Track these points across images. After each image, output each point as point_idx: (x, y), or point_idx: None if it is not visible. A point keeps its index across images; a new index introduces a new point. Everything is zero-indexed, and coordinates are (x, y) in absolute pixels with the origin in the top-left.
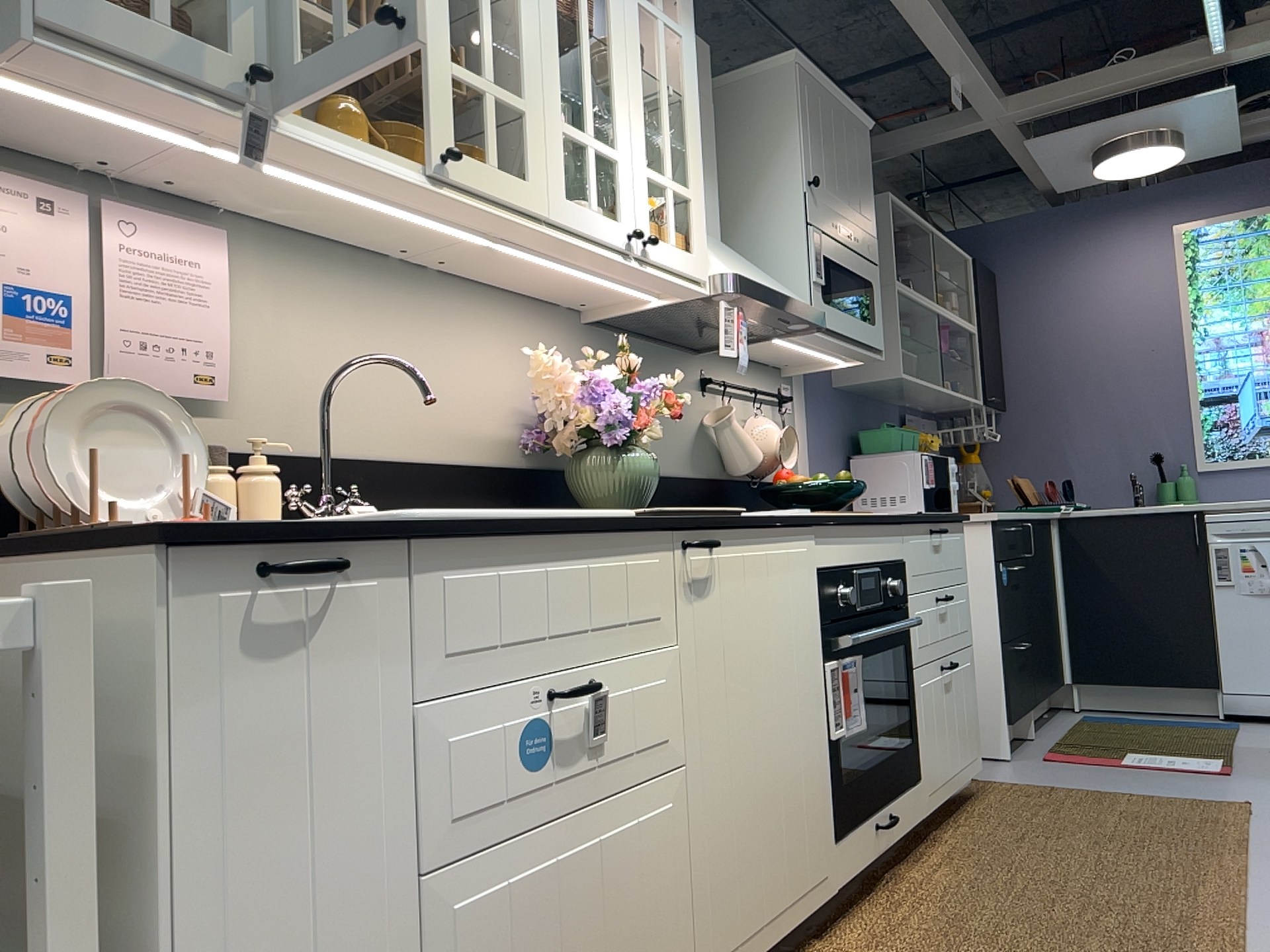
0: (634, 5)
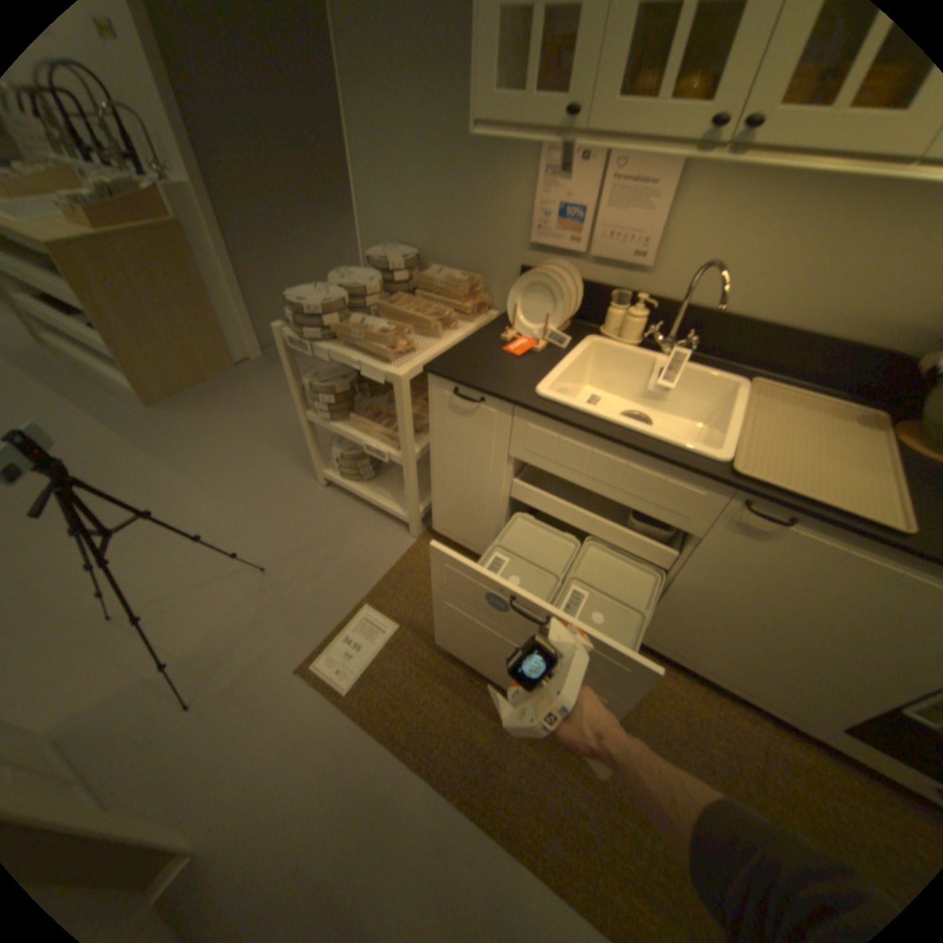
0: None
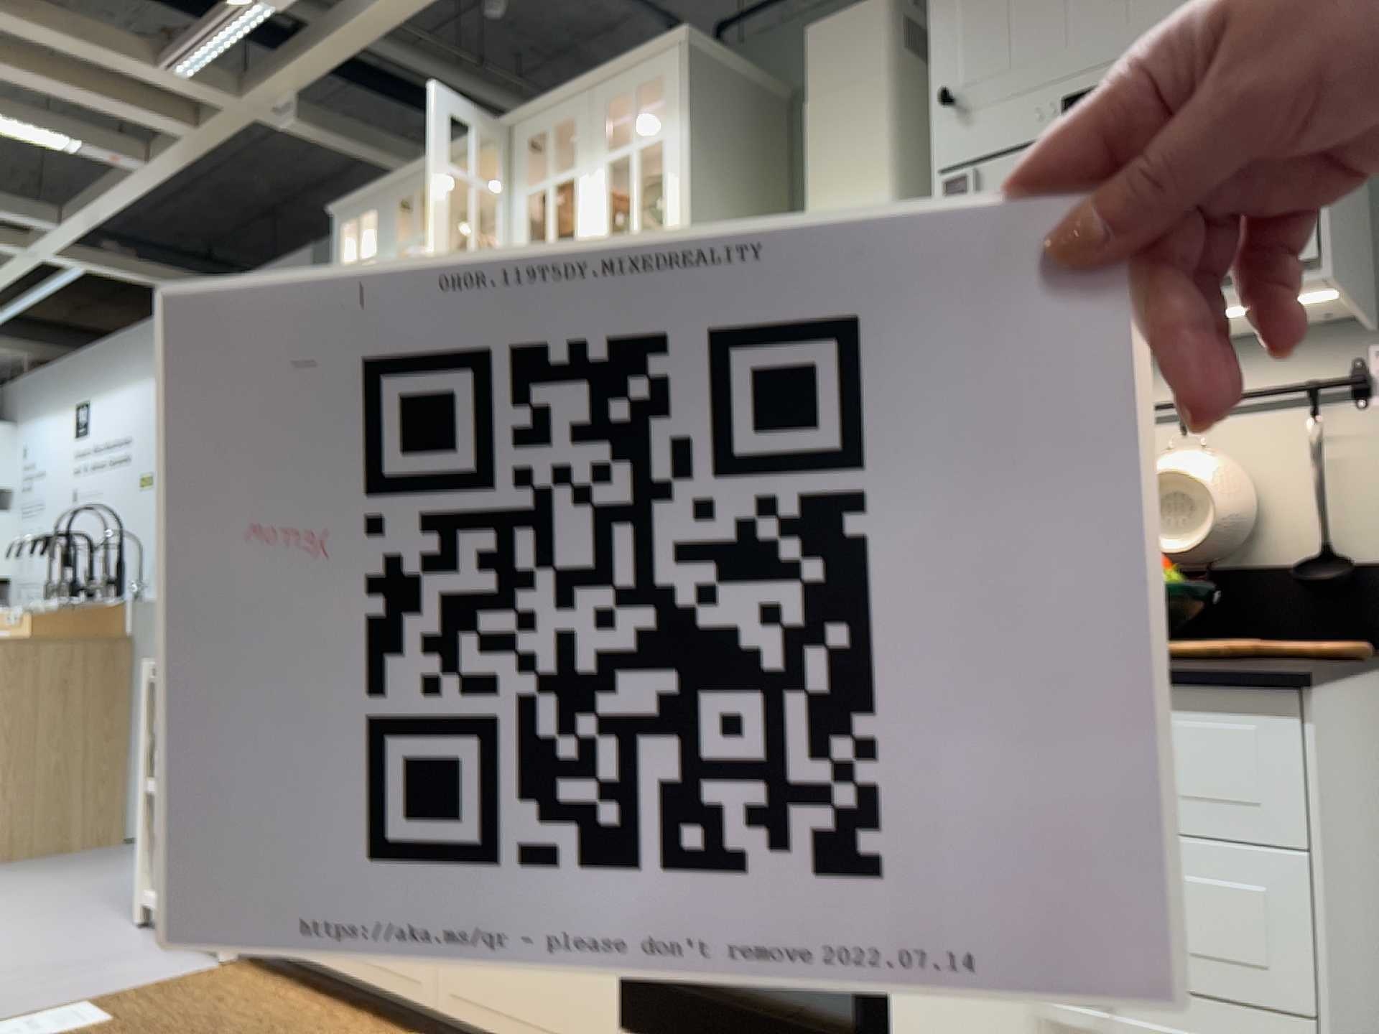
0: (599, 172)
